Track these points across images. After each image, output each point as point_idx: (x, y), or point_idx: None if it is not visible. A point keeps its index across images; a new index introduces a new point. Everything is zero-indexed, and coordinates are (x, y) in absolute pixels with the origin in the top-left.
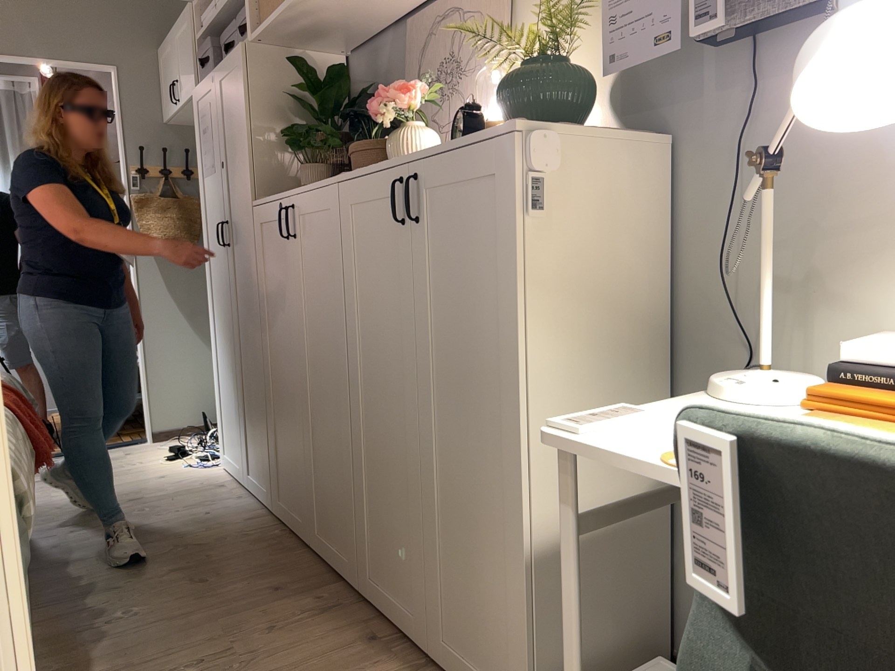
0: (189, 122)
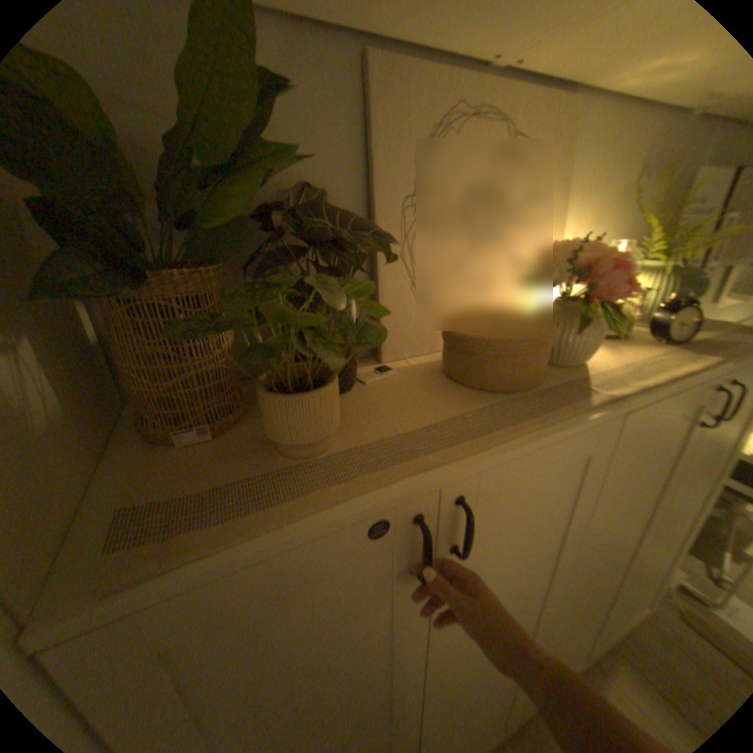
0: None
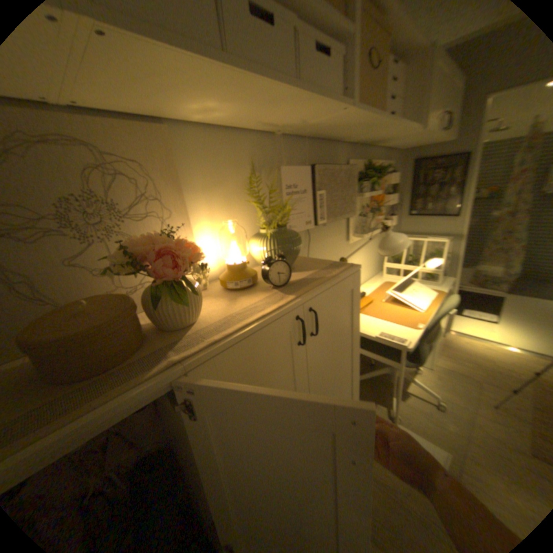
0: None
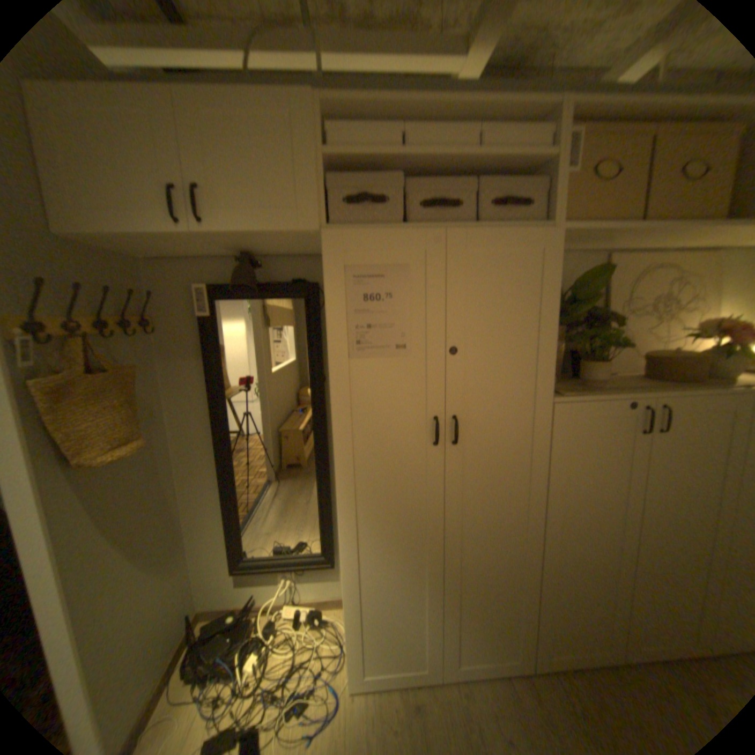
0: (114, 243)
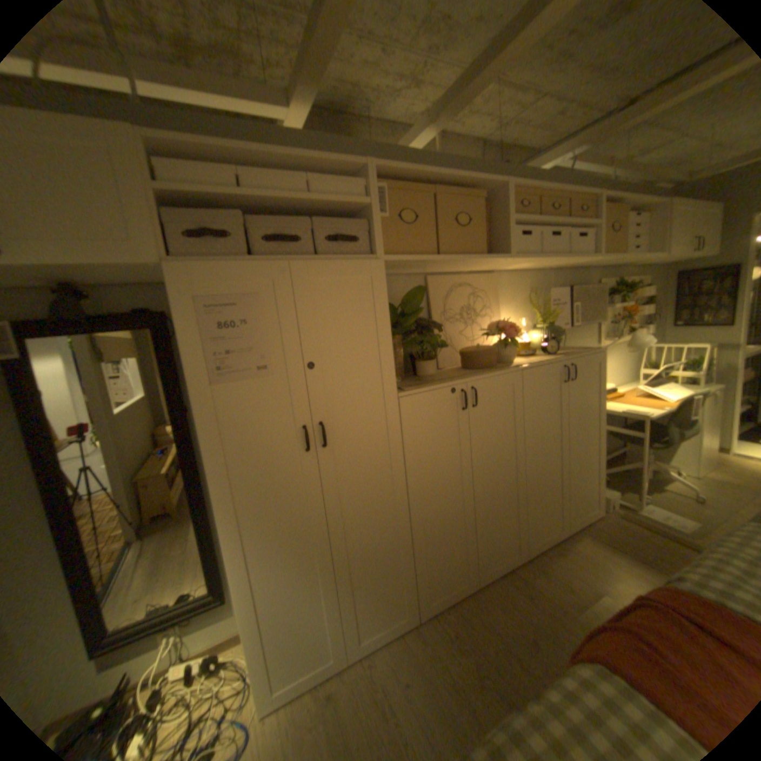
0: None
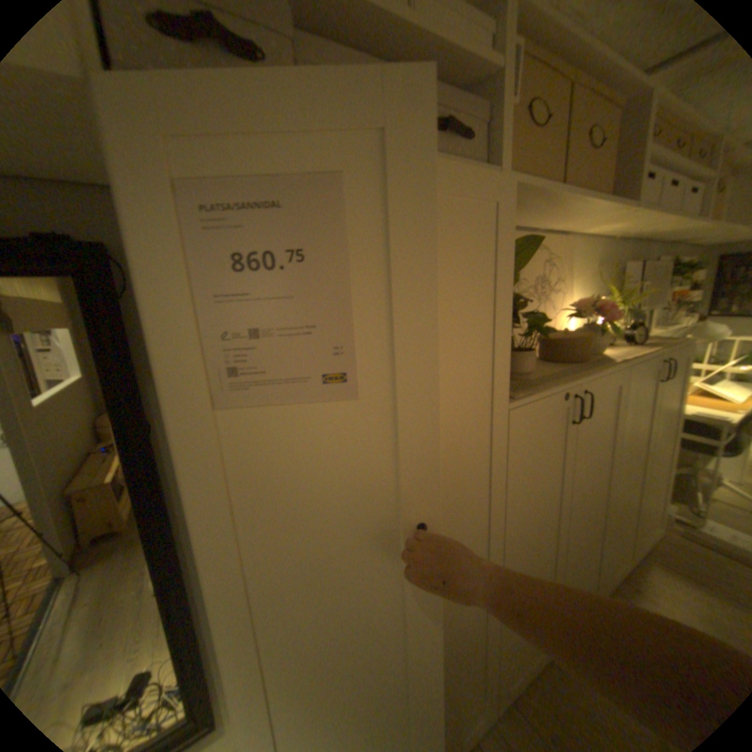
0: None
